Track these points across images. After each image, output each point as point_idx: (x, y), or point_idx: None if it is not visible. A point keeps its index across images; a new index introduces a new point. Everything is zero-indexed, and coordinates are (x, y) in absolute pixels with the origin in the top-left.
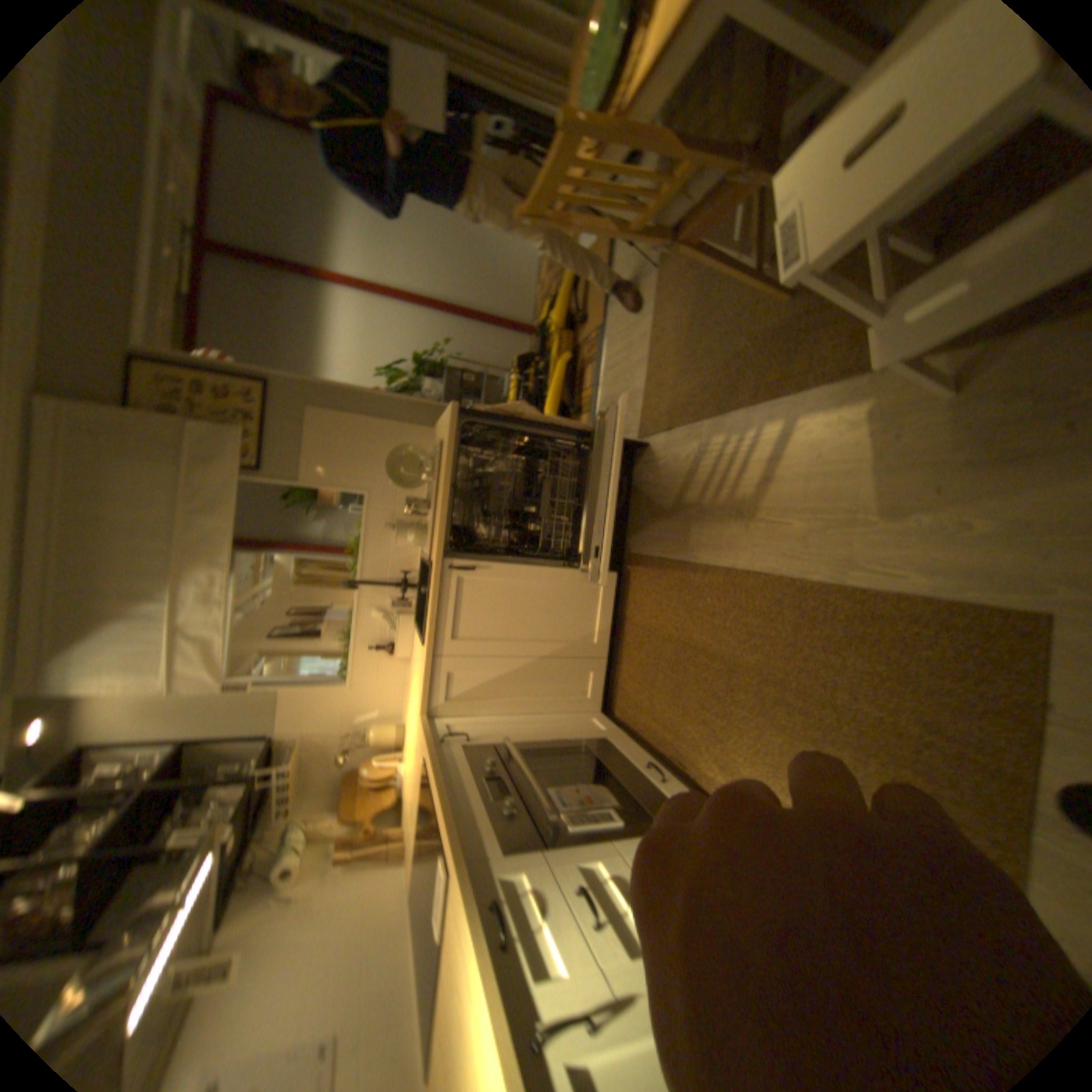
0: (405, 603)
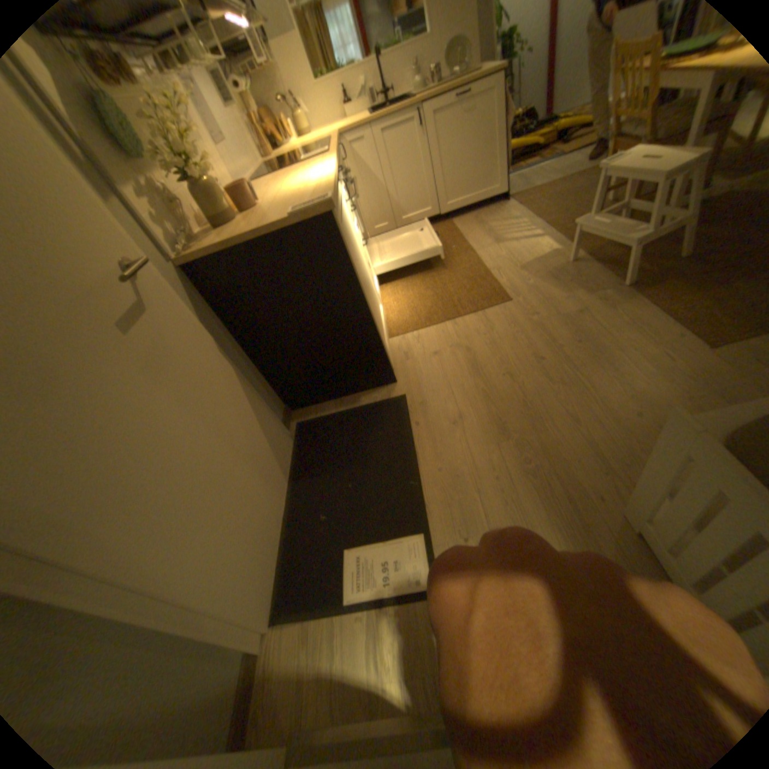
0: (370, 95)
